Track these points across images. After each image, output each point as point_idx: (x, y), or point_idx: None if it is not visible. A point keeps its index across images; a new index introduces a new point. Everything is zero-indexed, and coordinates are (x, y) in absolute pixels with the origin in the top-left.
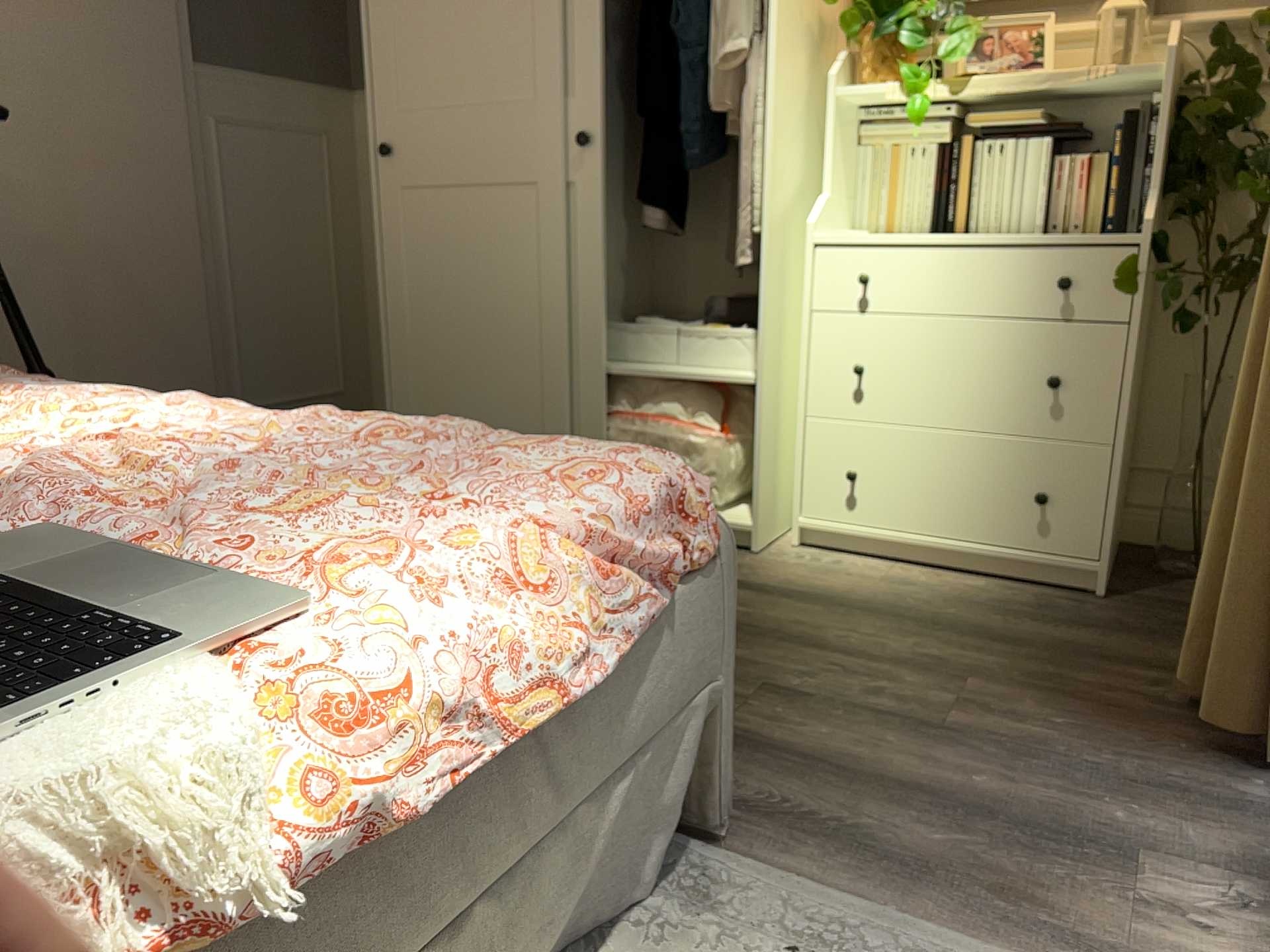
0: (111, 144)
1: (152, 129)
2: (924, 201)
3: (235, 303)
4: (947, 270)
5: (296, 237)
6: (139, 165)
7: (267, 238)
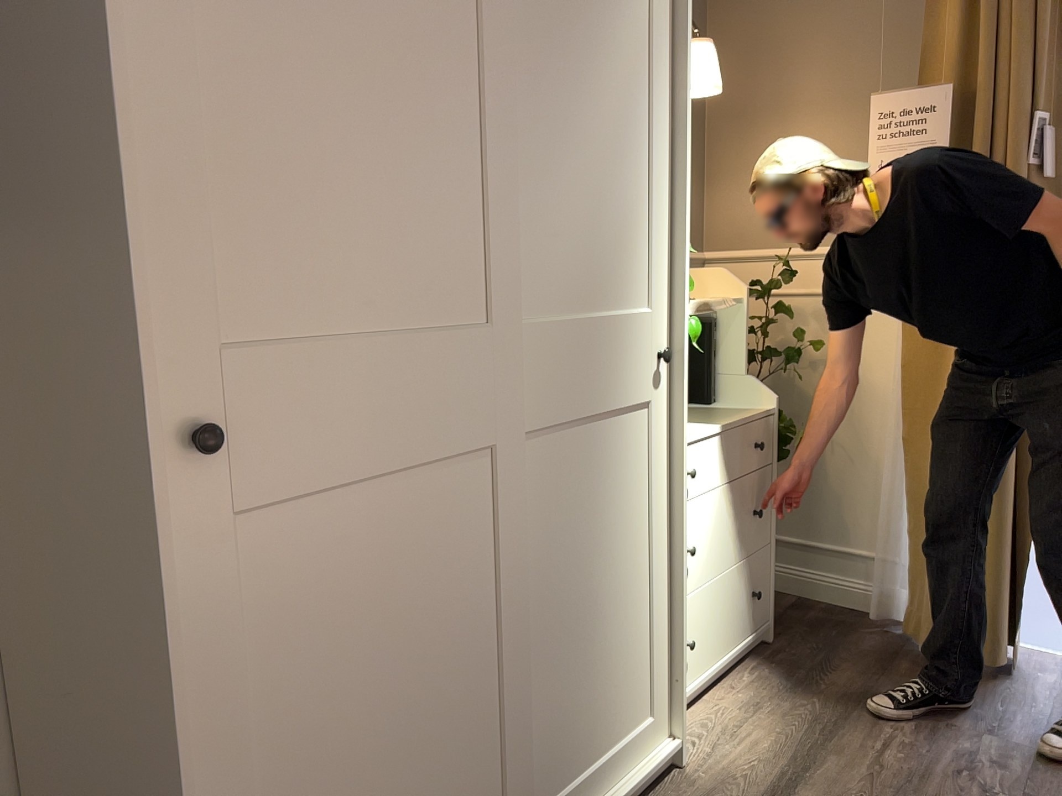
0: None
1: None
2: None
3: None
4: (715, 450)
5: None
6: None
7: None
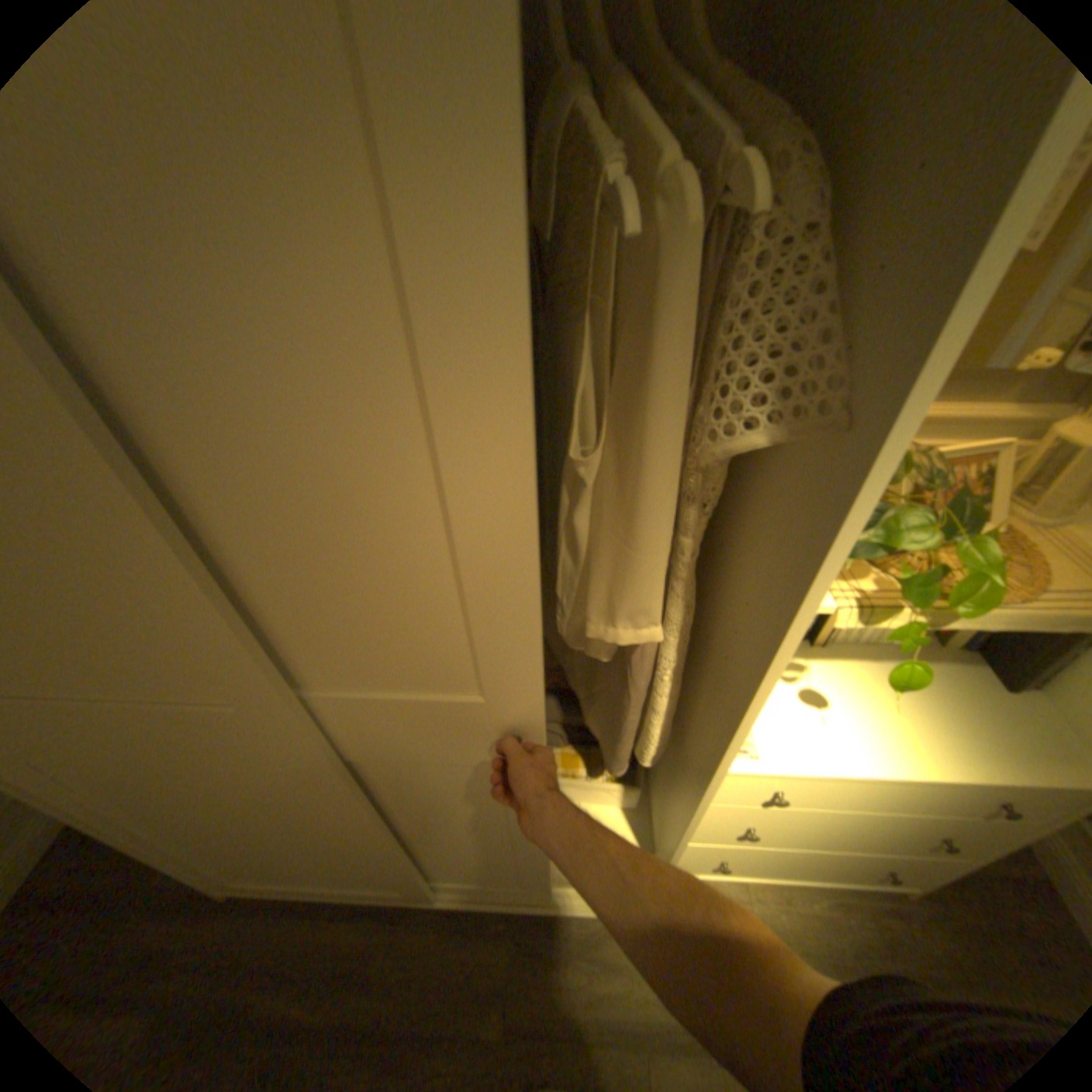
0: None
1: None
2: None
3: None
4: (878, 794)
5: None
6: None
7: None
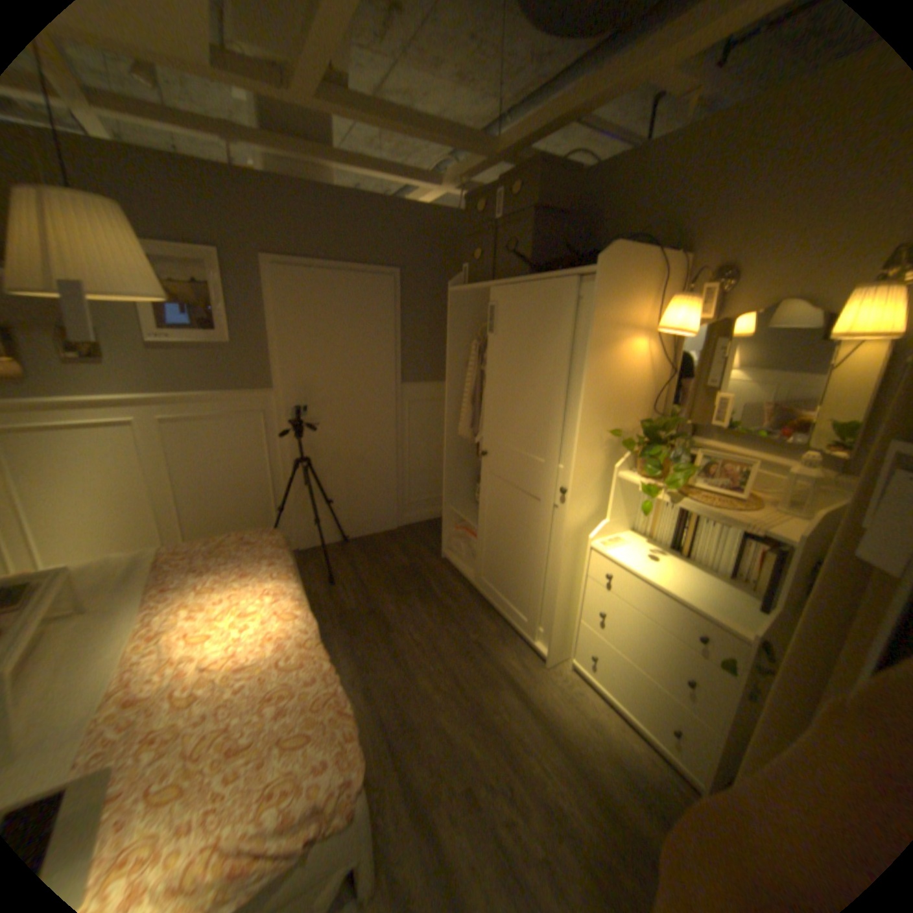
0: (365, 417)
1: (381, 410)
2: (670, 530)
3: (409, 465)
4: (648, 593)
5: (437, 439)
6: (375, 423)
7: (425, 440)
